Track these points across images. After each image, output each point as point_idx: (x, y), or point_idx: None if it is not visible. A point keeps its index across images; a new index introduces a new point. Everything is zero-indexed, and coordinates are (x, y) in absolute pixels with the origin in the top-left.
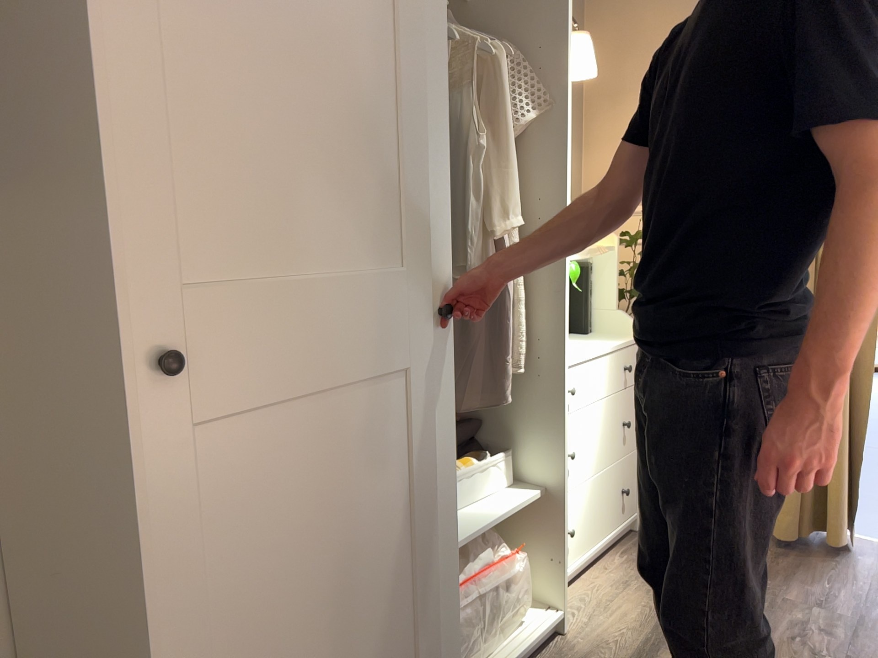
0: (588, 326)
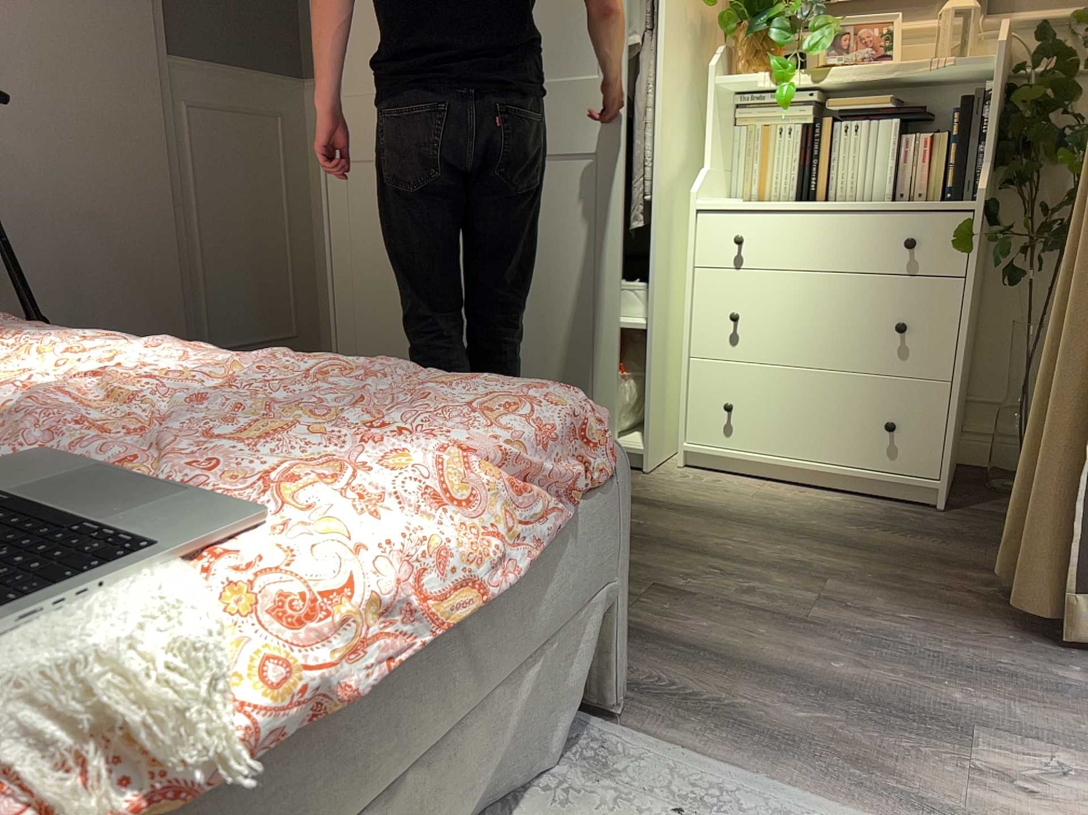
0: (977, 191)
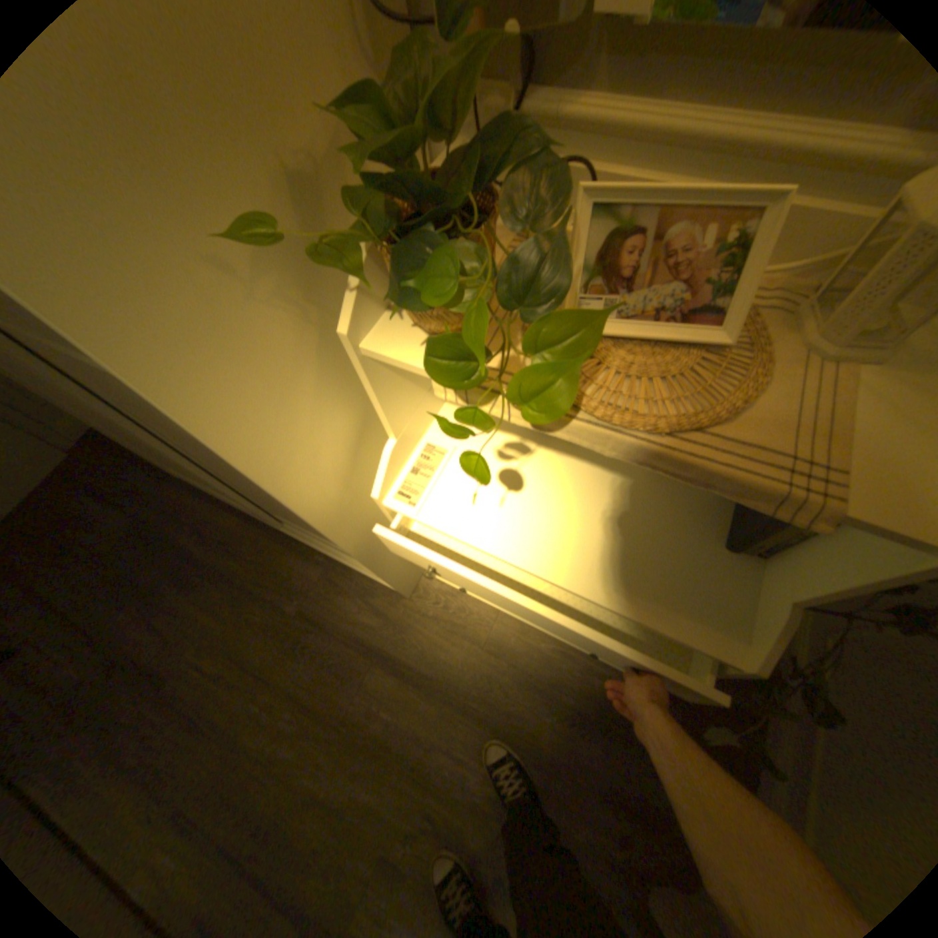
0: (769, 553)
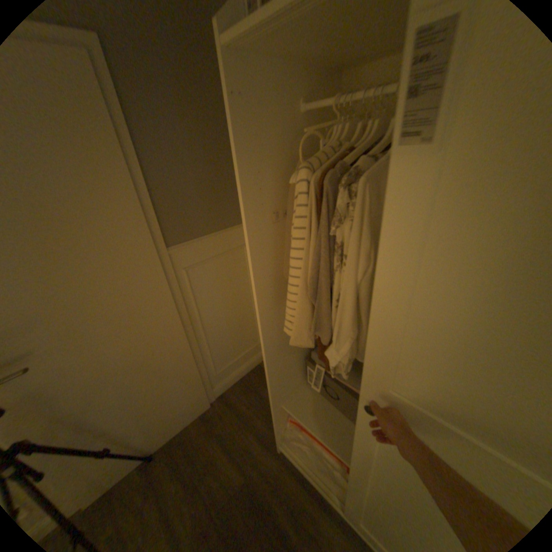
0: None
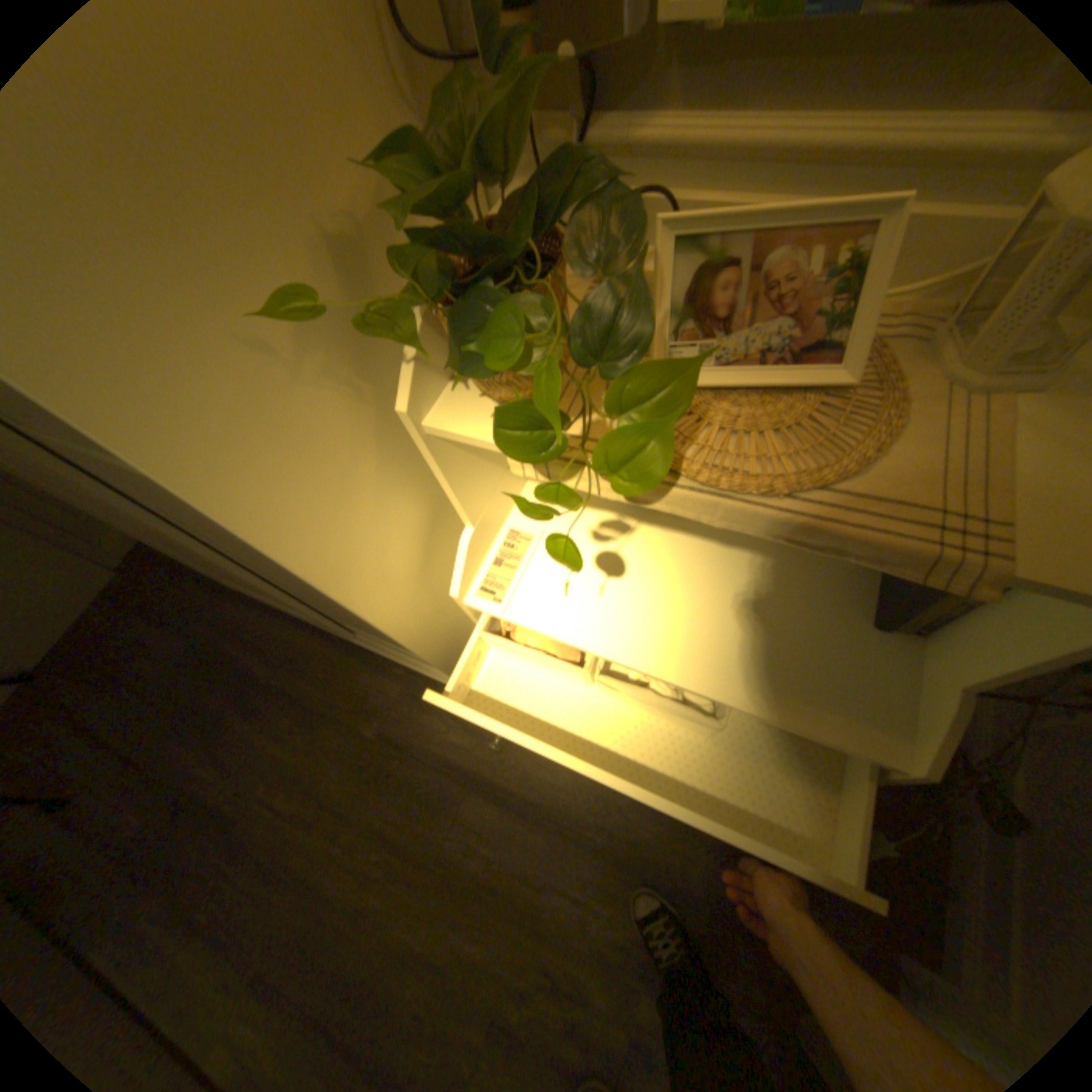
0: (927, 629)
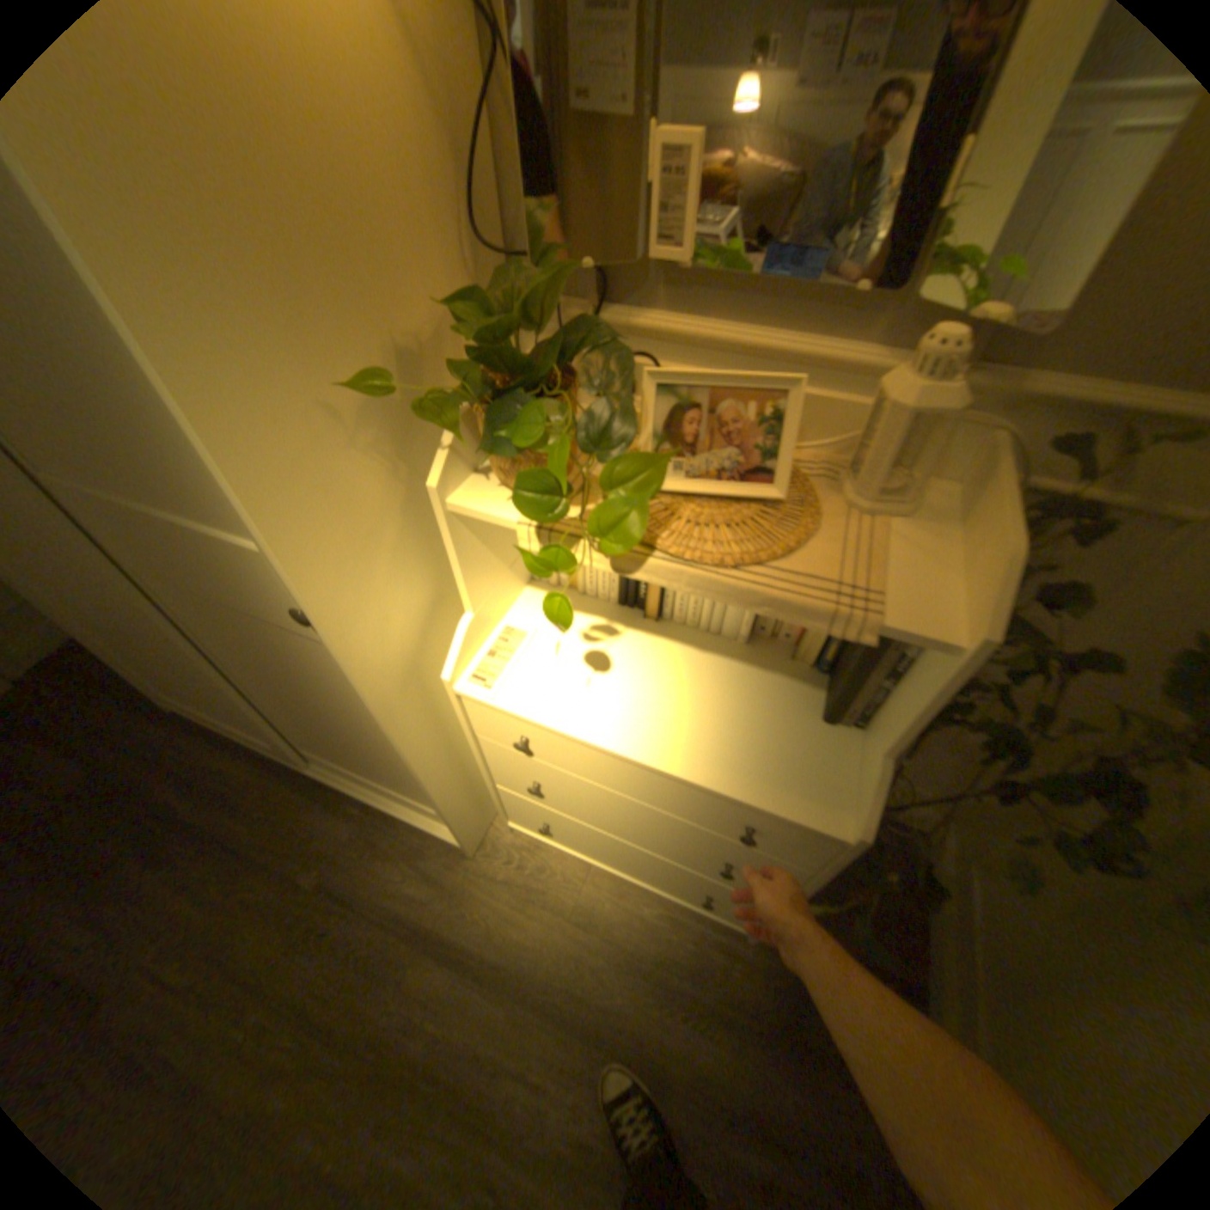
0: (861, 719)
